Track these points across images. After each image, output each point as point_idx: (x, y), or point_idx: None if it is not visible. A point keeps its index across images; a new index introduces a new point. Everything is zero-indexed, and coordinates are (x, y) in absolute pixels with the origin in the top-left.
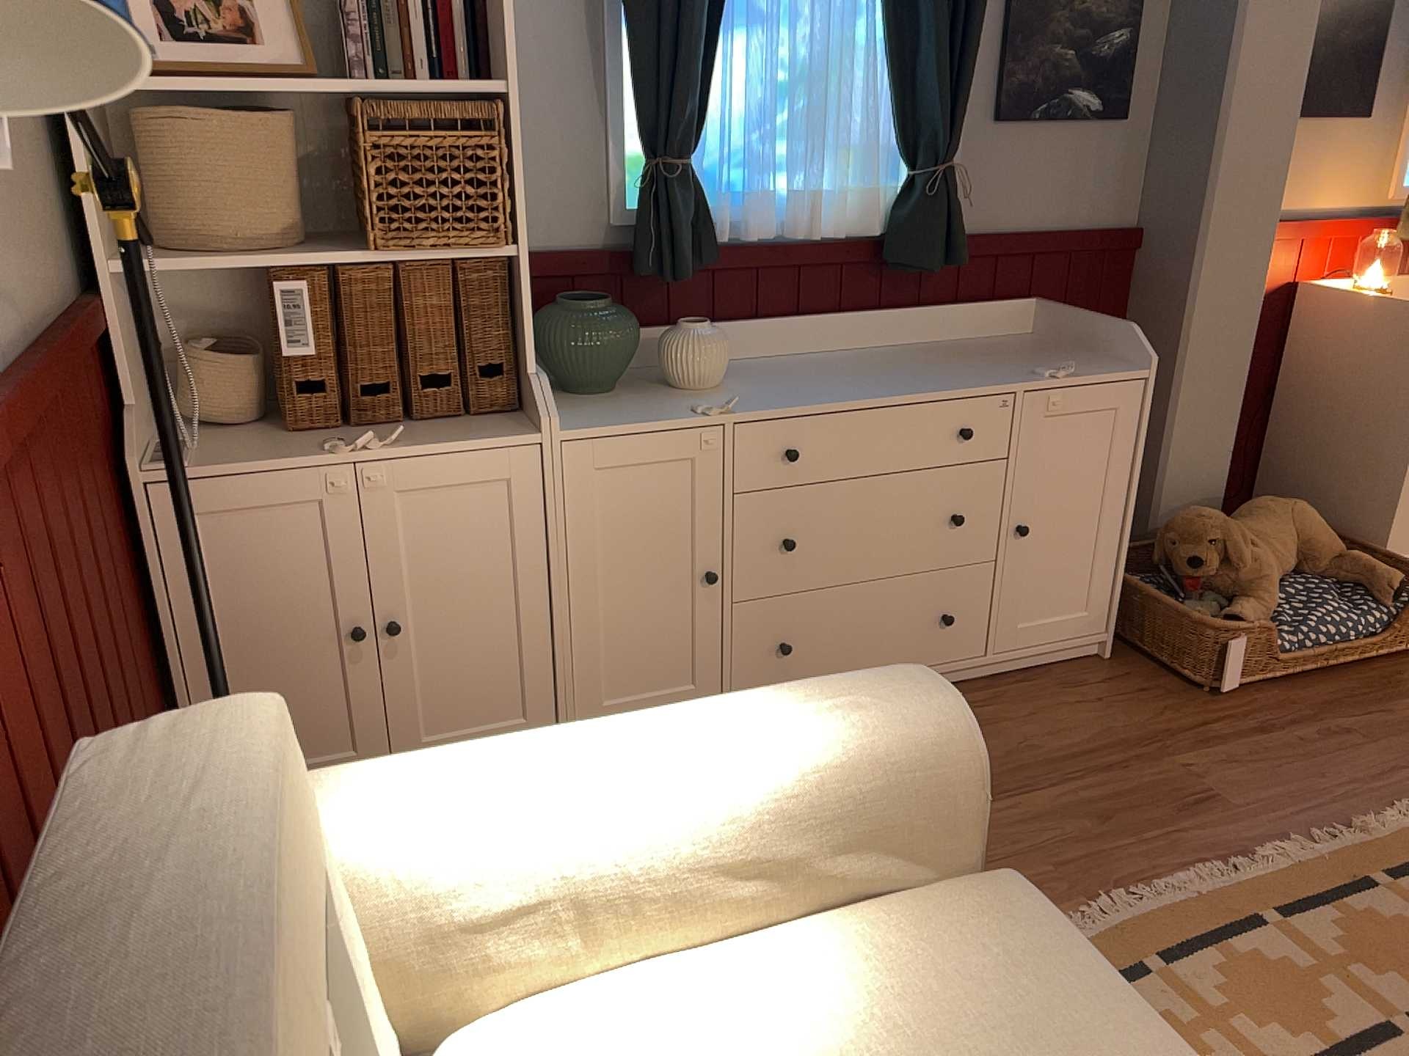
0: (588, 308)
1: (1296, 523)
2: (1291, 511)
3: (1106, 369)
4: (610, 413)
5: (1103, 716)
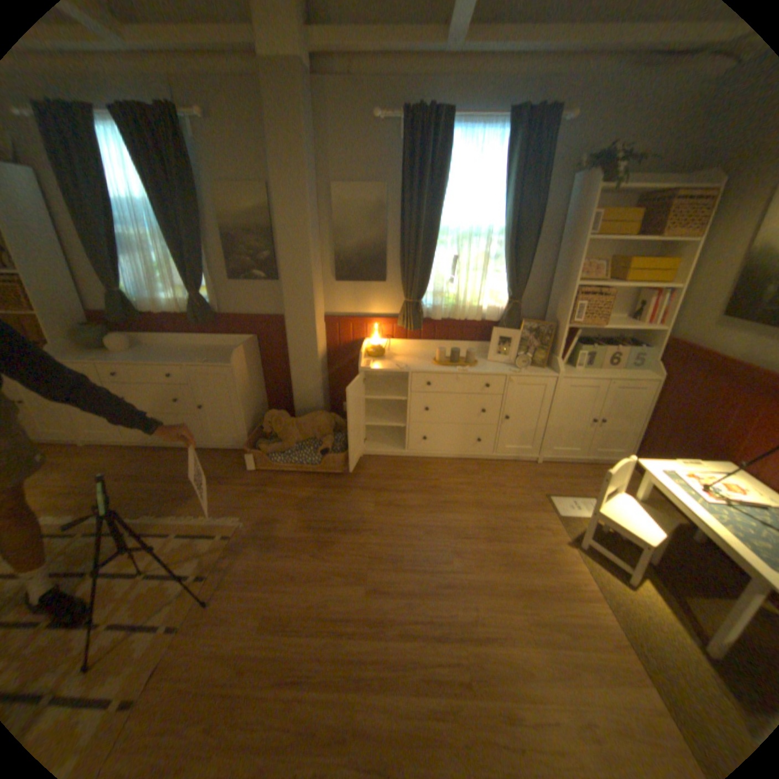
0: (80, 328)
1: (314, 422)
2: (315, 418)
3: (222, 362)
4: (73, 357)
5: (212, 468)
